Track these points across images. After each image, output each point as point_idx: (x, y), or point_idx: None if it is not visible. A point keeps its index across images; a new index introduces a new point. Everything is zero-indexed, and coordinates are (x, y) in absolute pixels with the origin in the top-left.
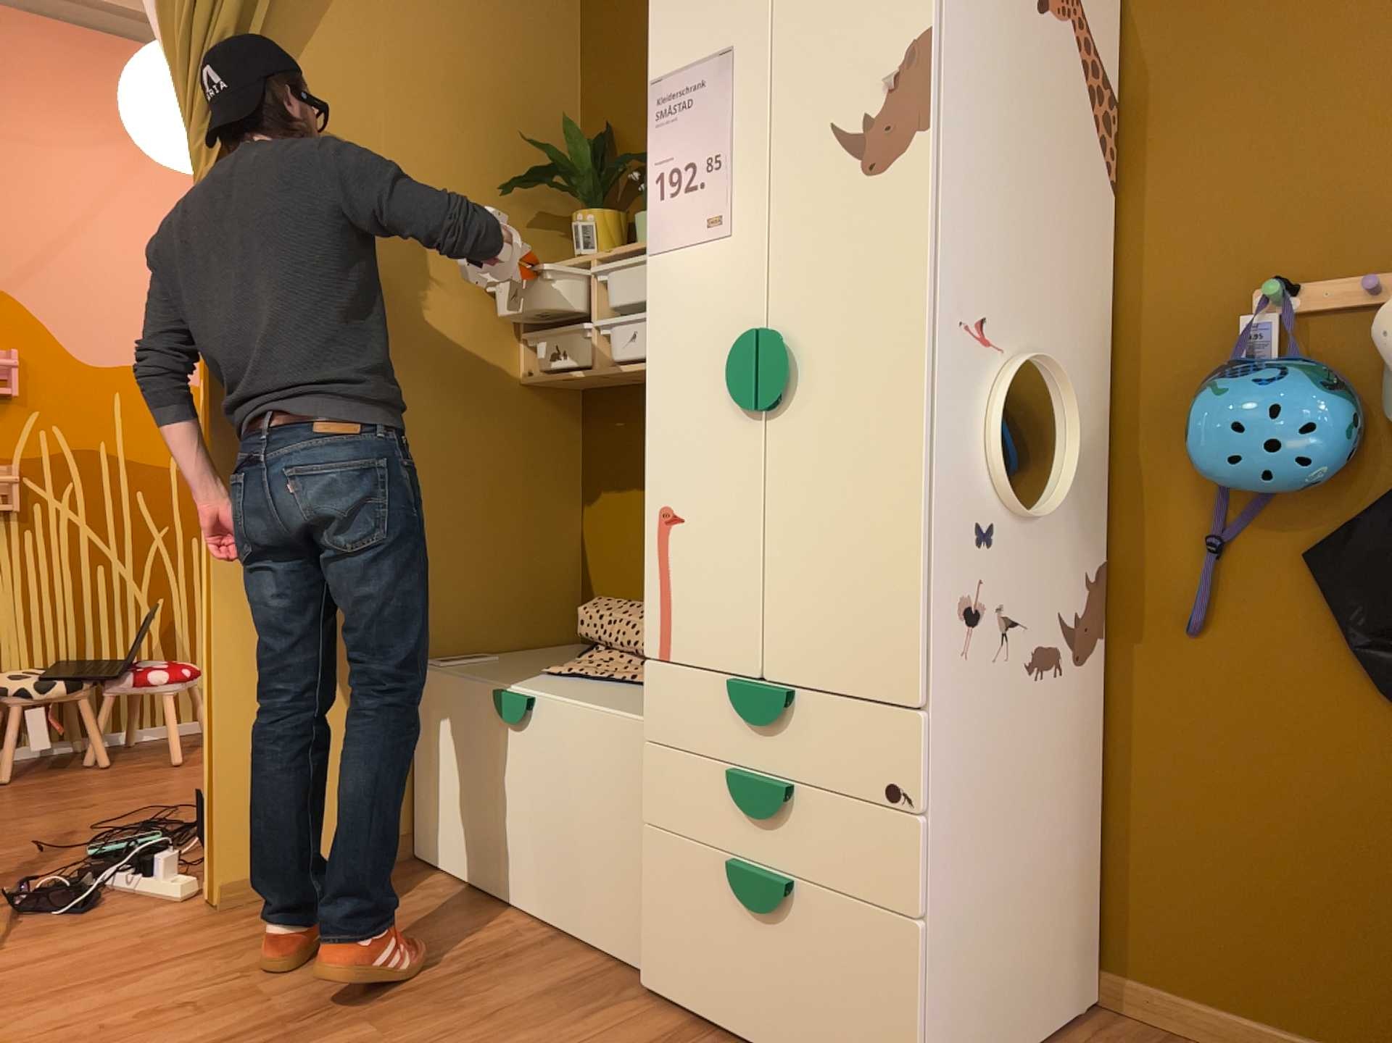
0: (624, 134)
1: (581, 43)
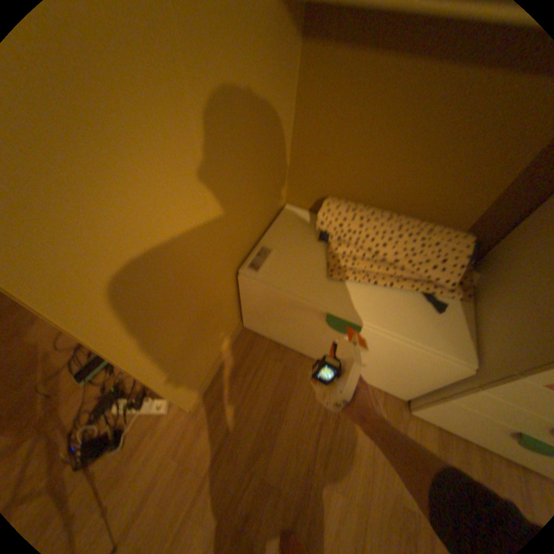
0: None
1: None
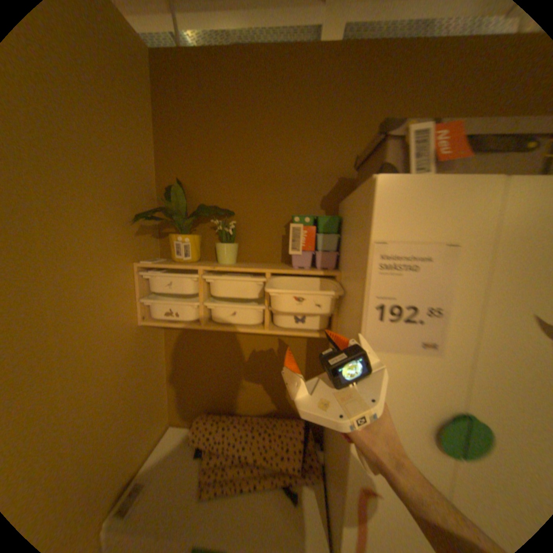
0: (190, 187)
1: (153, 123)
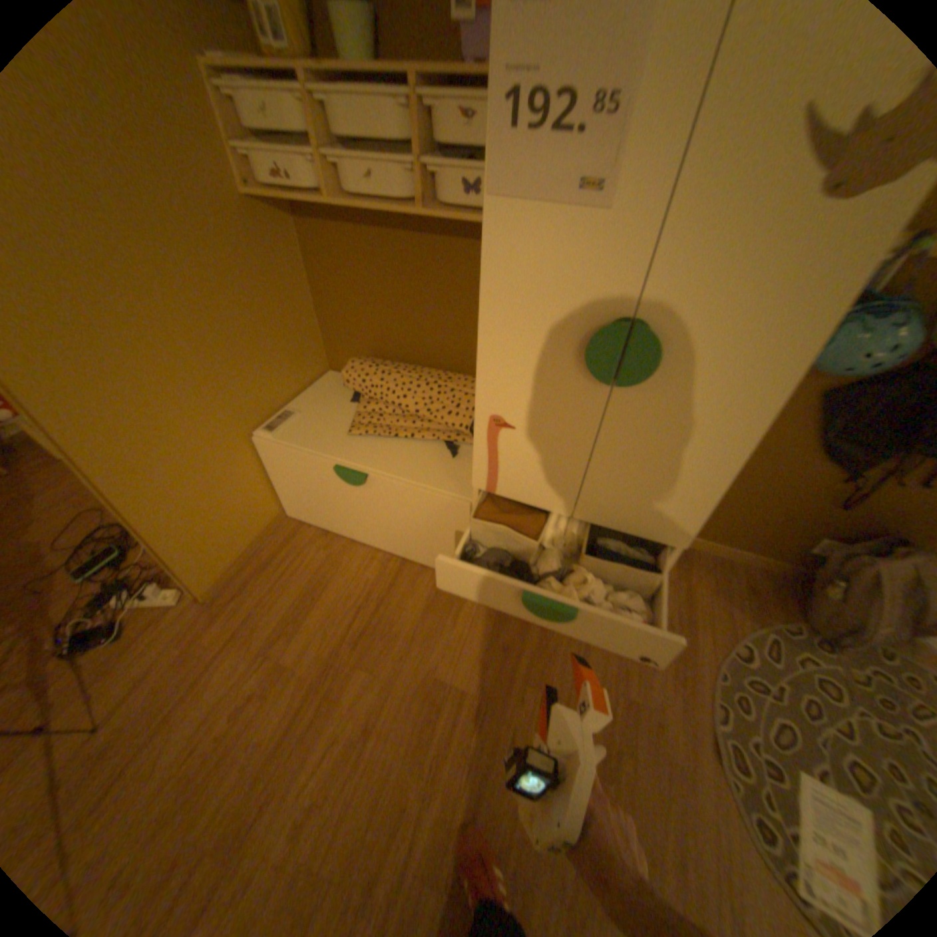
0: None
1: None
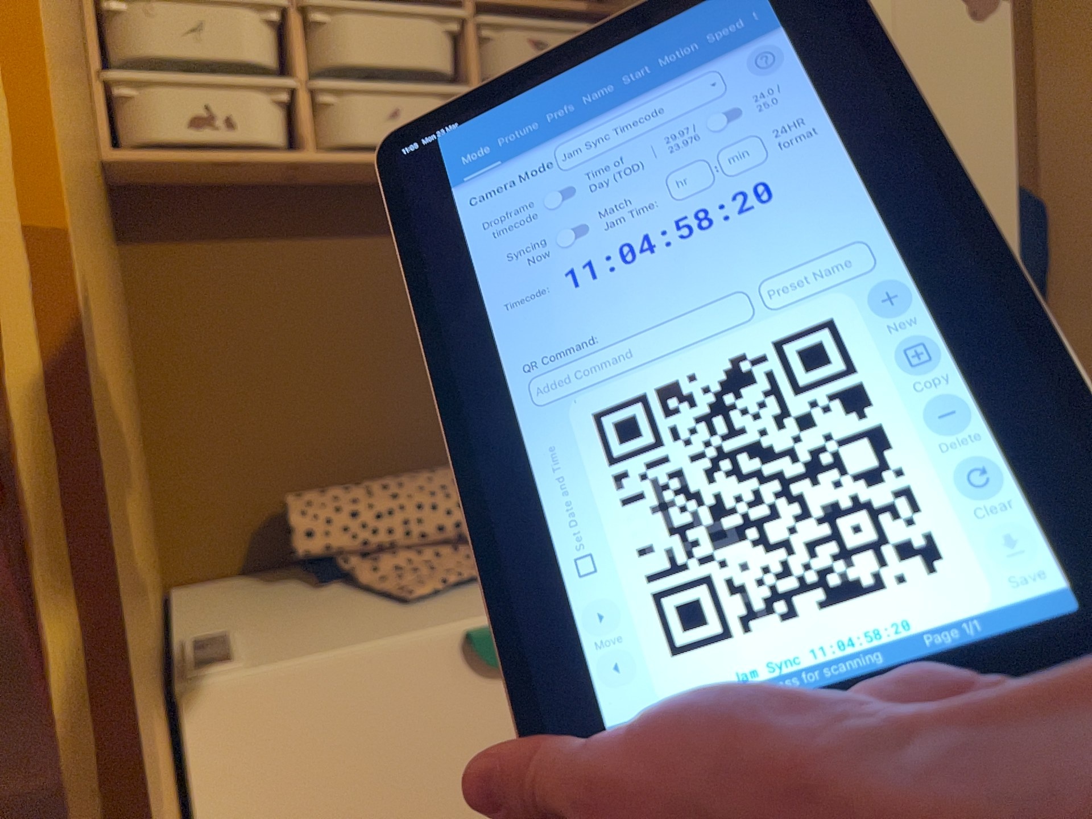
0: None
1: None
